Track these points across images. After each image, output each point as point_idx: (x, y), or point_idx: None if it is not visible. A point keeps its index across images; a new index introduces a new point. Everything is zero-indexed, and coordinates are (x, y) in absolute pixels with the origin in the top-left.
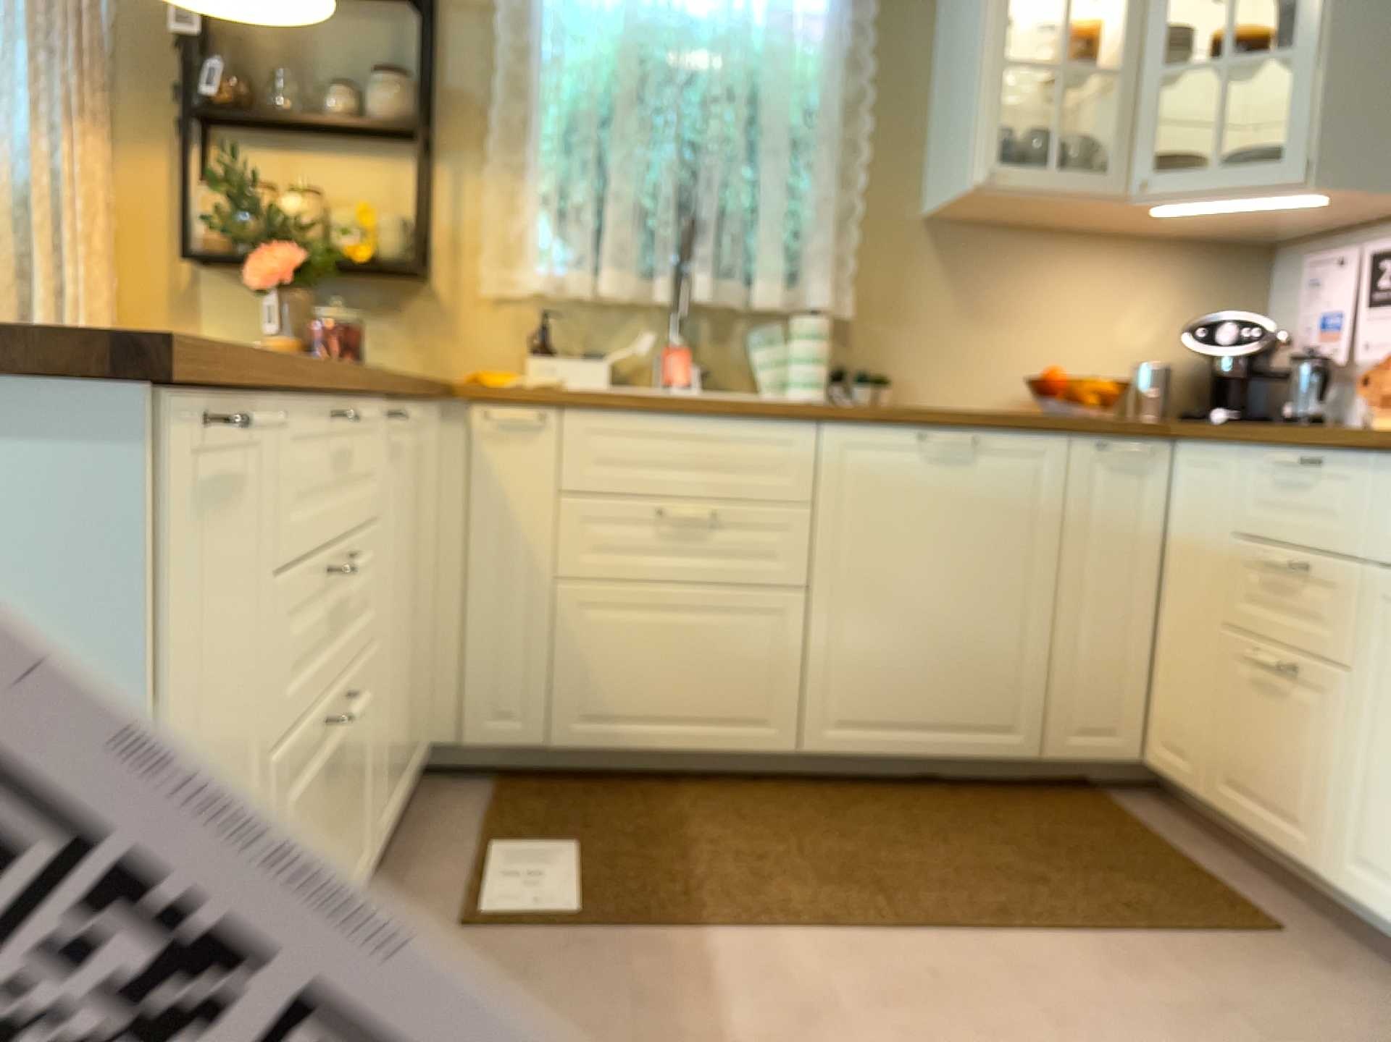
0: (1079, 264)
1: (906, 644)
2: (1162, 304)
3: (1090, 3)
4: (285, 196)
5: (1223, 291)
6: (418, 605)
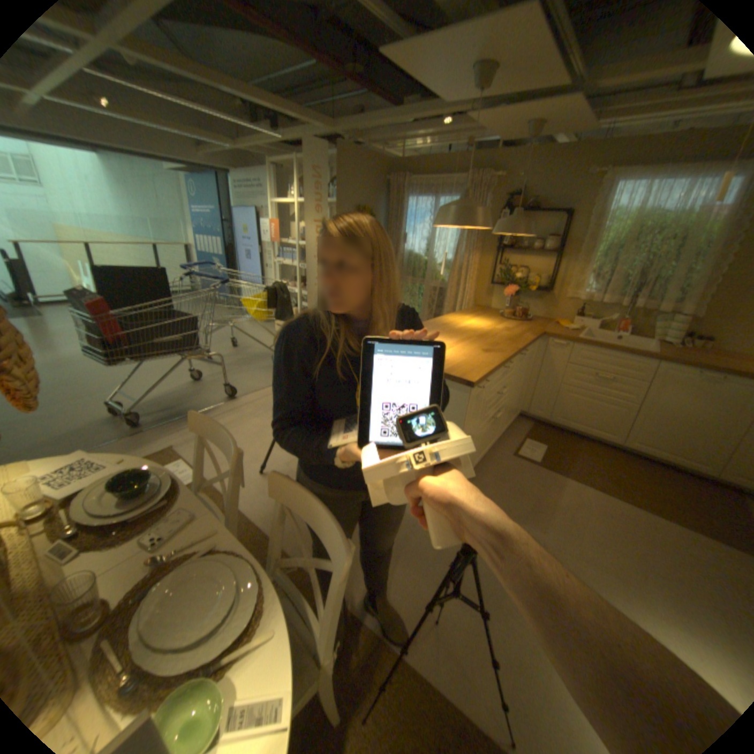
0: None
1: (672, 429)
2: None
3: None
4: (517, 268)
5: None
6: (523, 384)
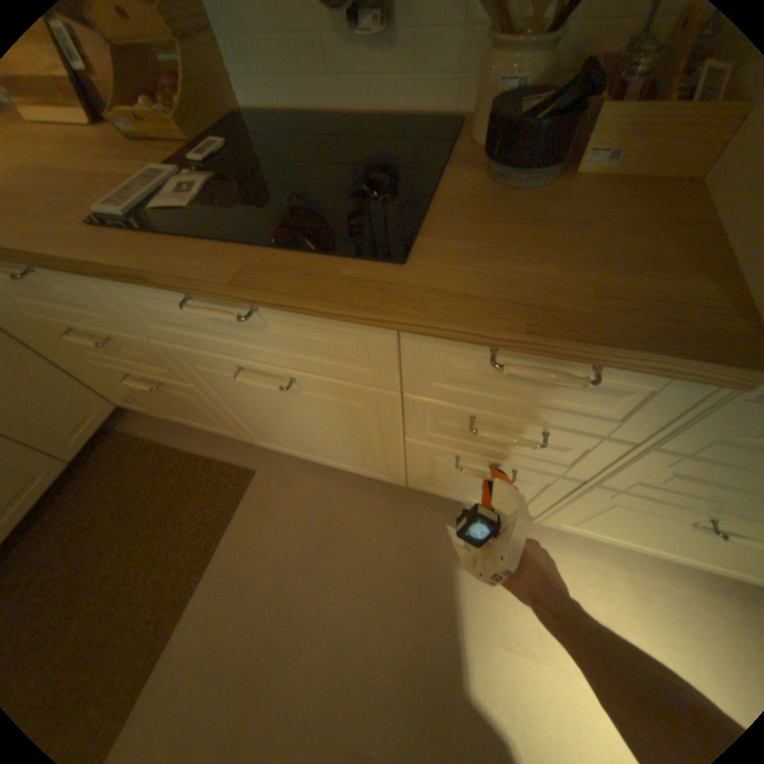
0: None
1: None
2: None
3: None
4: None
5: None
6: None
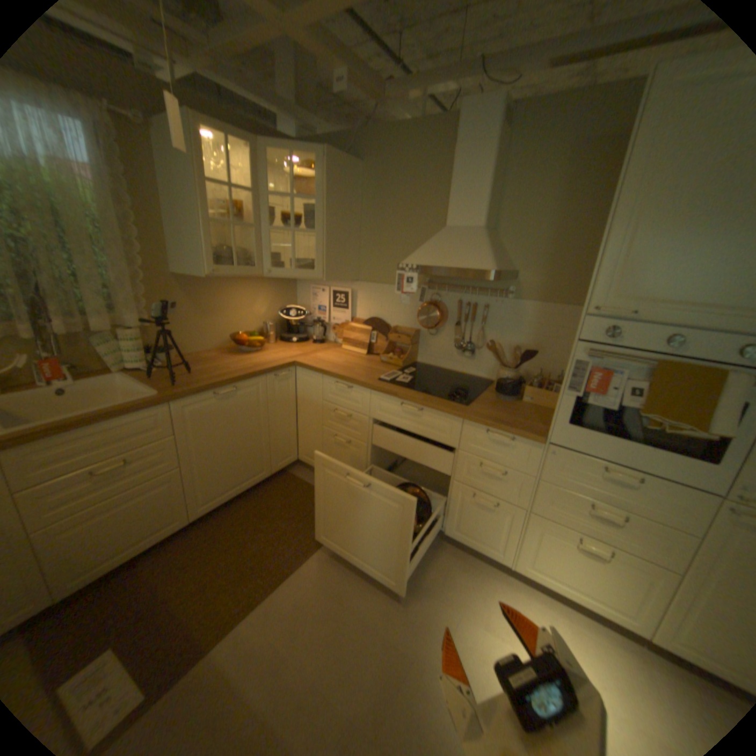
0: (237, 289)
1: (222, 467)
2: (266, 300)
3: (228, 187)
4: None
5: (283, 293)
6: None
